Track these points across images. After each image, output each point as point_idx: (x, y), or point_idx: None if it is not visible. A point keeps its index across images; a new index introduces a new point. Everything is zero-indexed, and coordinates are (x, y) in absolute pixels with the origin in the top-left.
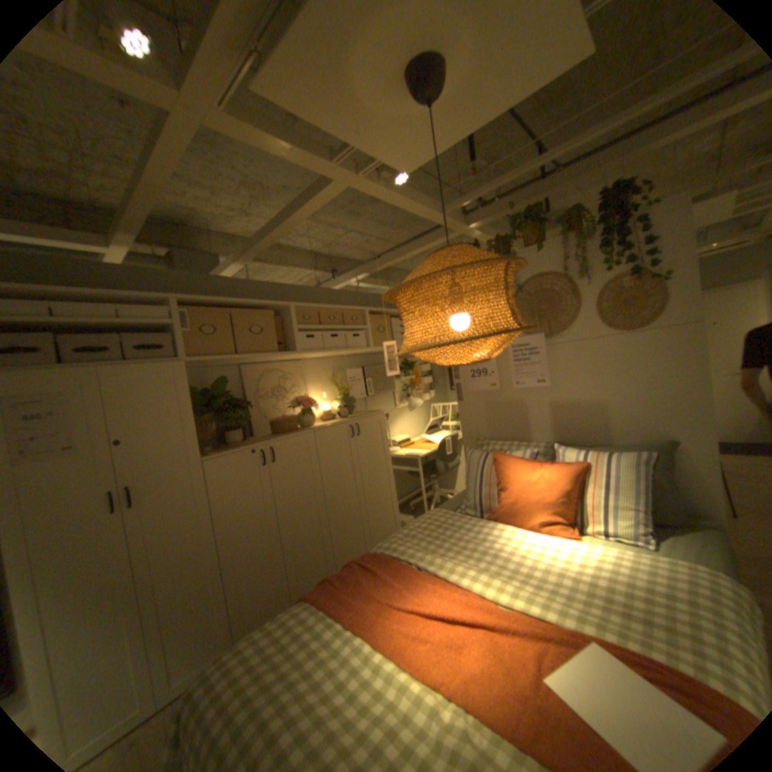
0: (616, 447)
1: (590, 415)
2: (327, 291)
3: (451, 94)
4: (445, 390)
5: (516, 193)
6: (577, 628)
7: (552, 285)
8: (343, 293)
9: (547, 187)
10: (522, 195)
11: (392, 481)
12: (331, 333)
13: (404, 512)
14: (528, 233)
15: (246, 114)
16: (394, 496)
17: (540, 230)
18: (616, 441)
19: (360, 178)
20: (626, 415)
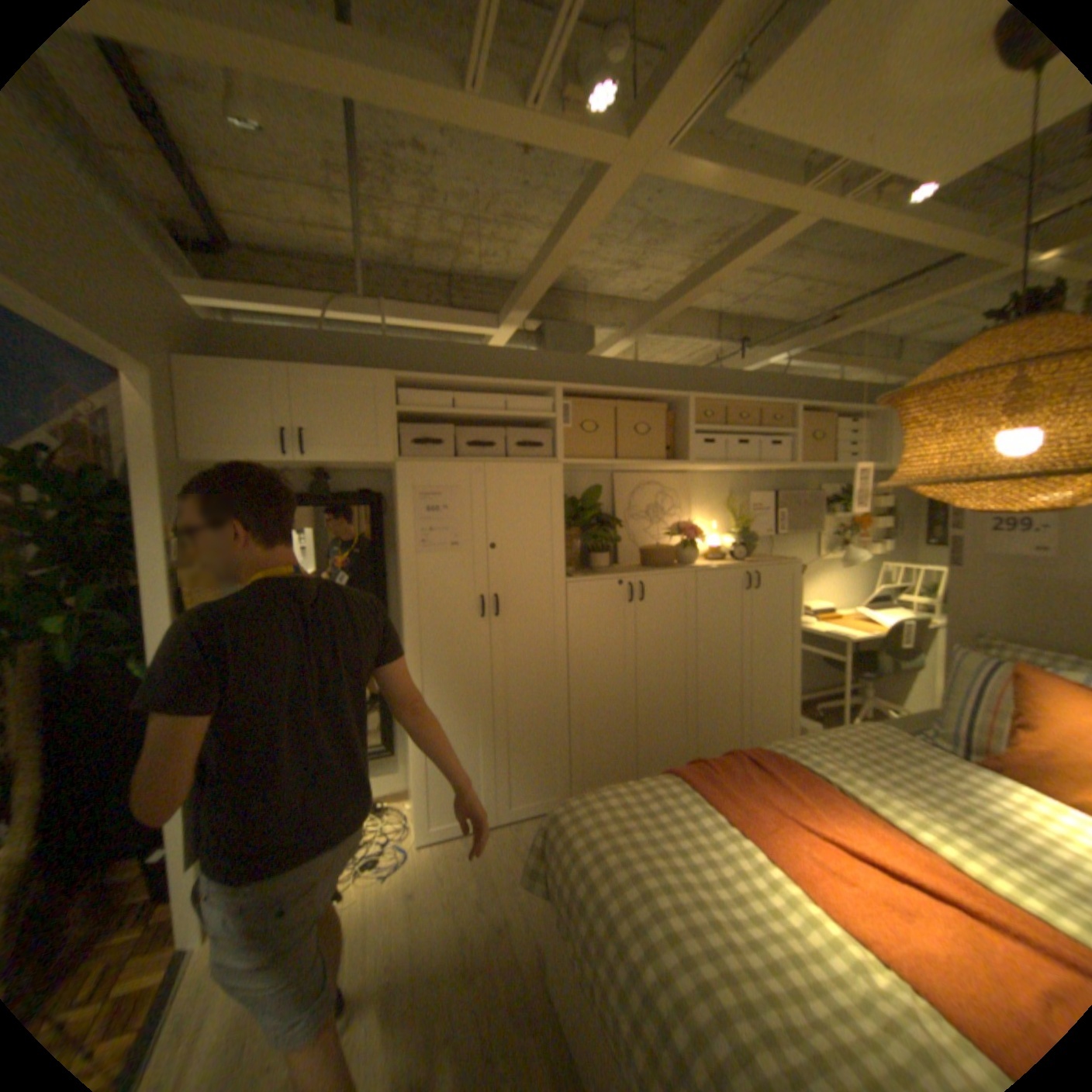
0: None
1: None
2: (739, 376)
3: None
4: (914, 544)
5: None
6: None
7: None
8: (763, 378)
9: None
10: None
11: (797, 666)
12: (738, 438)
13: (806, 716)
14: None
15: (698, 147)
16: (797, 689)
17: None
18: None
19: (845, 204)
20: None
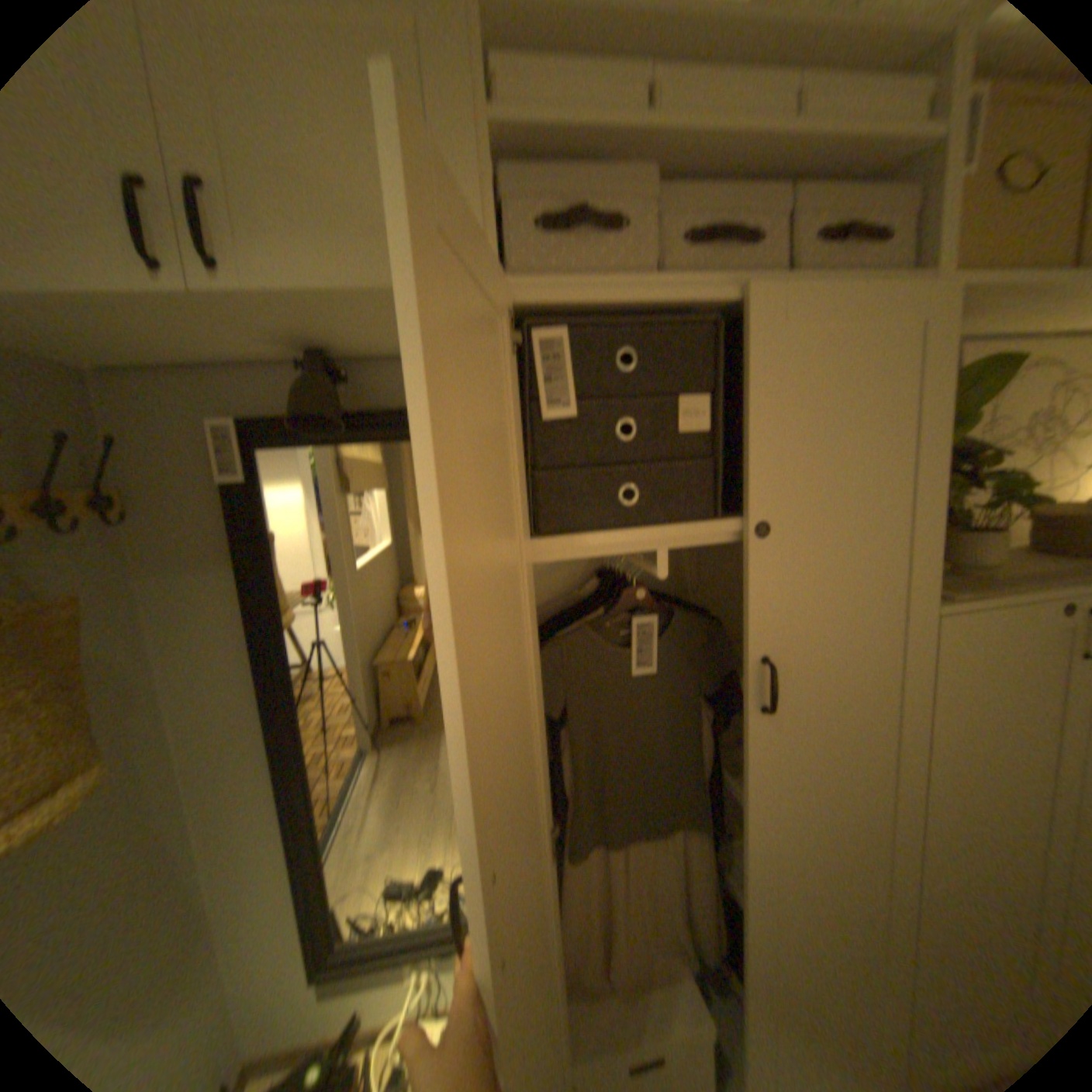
0: None
1: None
2: None
3: None
4: None
5: None
6: None
7: None
8: None
9: None
10: None
11: None
12: None
13: None
14: None
15: None
16: None
17: None
18: None
19: None
20: None
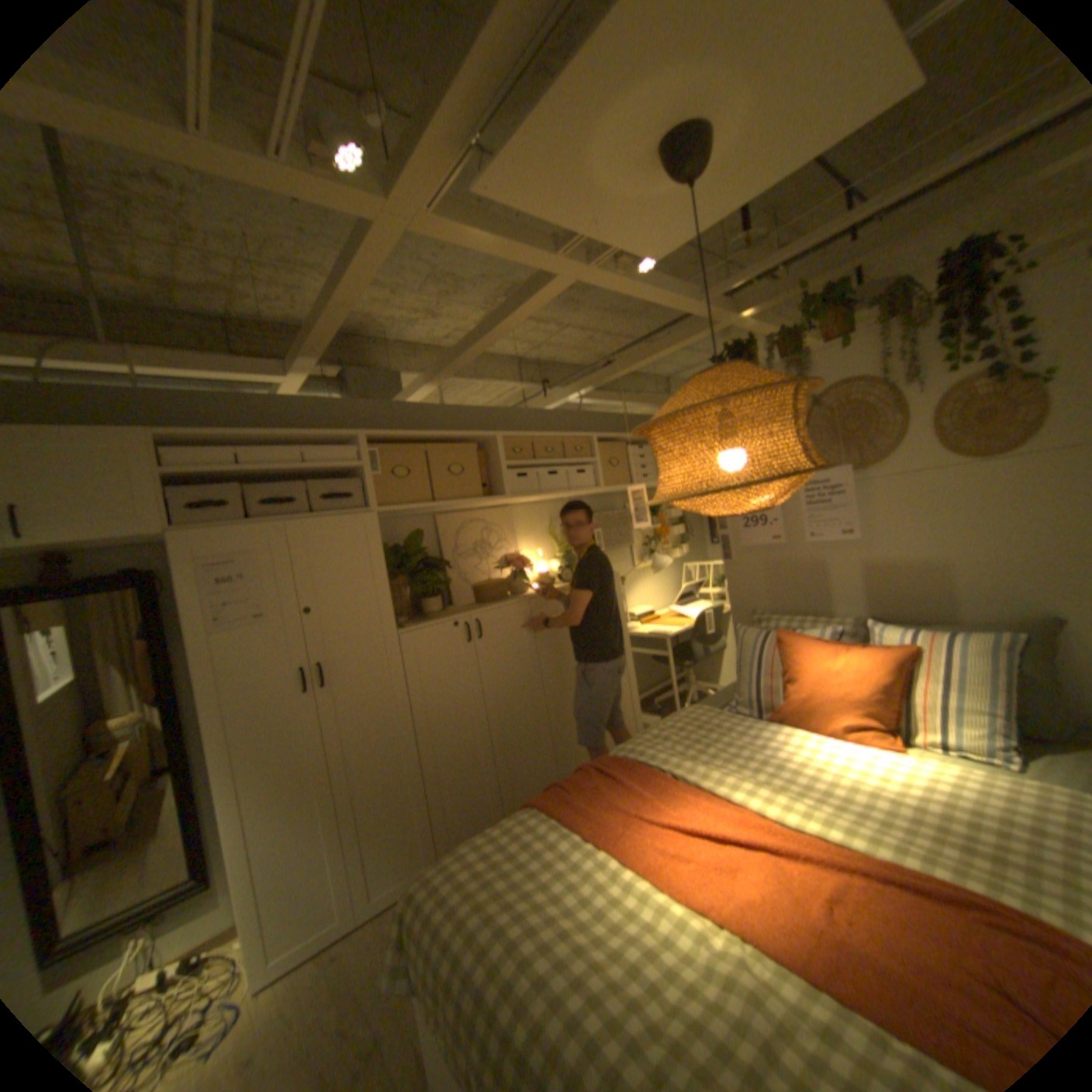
0: (964, 626)
1: (923, 581)
2: (541, 414)
3: (719, 163)
4: (703, 545)
5: (810, 265)
6: (895, 859)
7: (864, 396)
8: (562, 415)
9: (858, 254)
10: (819, 267)
11: (631, 668)
12: (547, 470)
13: (647, 712)
14: (829, 323)
15: (457, 212)
16: (634, 689)
17: (847, 318)
18: (964, 618)
19: (592, 270)
20: (981, 580)
